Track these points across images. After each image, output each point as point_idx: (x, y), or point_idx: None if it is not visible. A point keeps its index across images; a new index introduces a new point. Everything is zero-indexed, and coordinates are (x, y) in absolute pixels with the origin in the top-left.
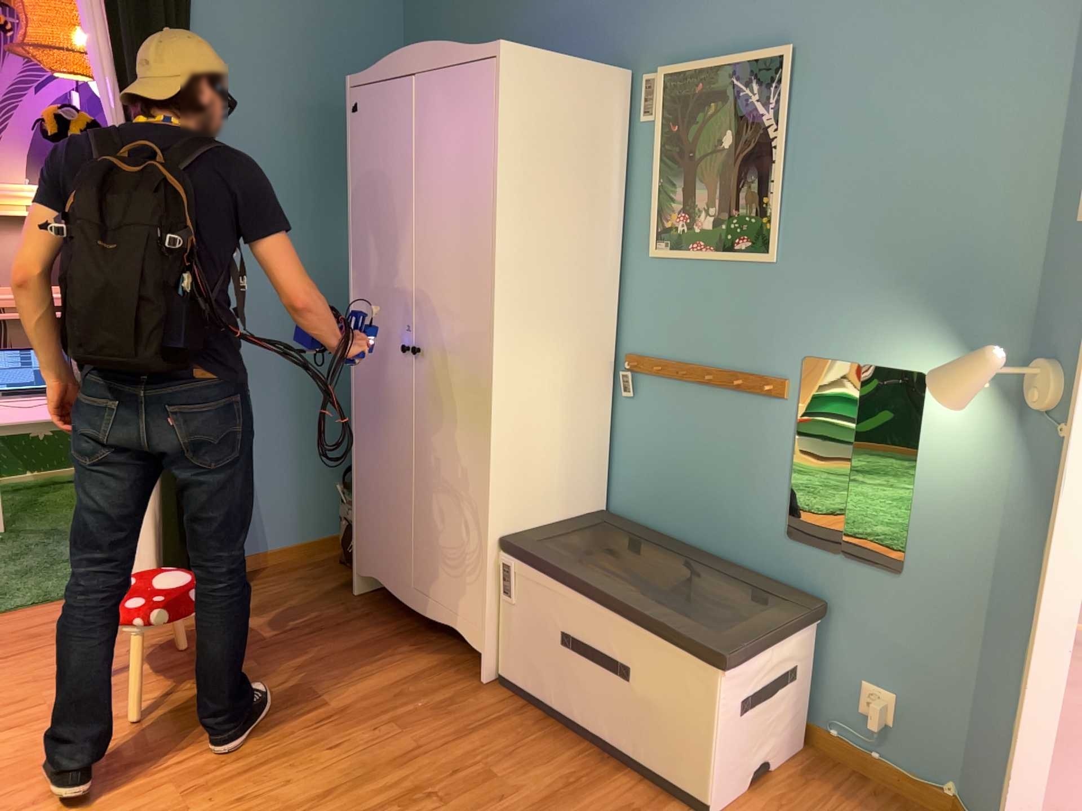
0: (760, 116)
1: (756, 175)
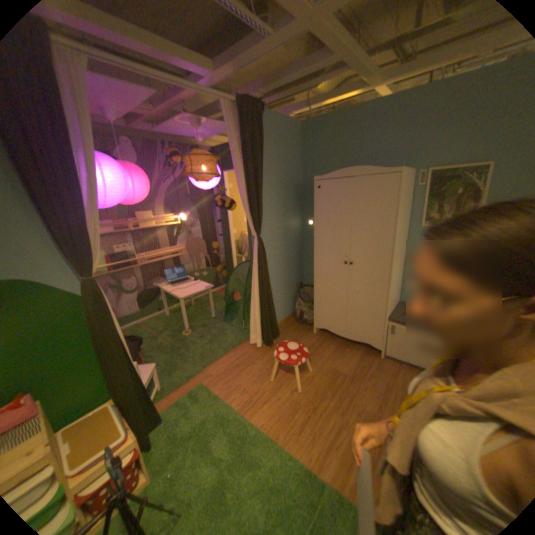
0: (476, 182)
1: (473, 201)
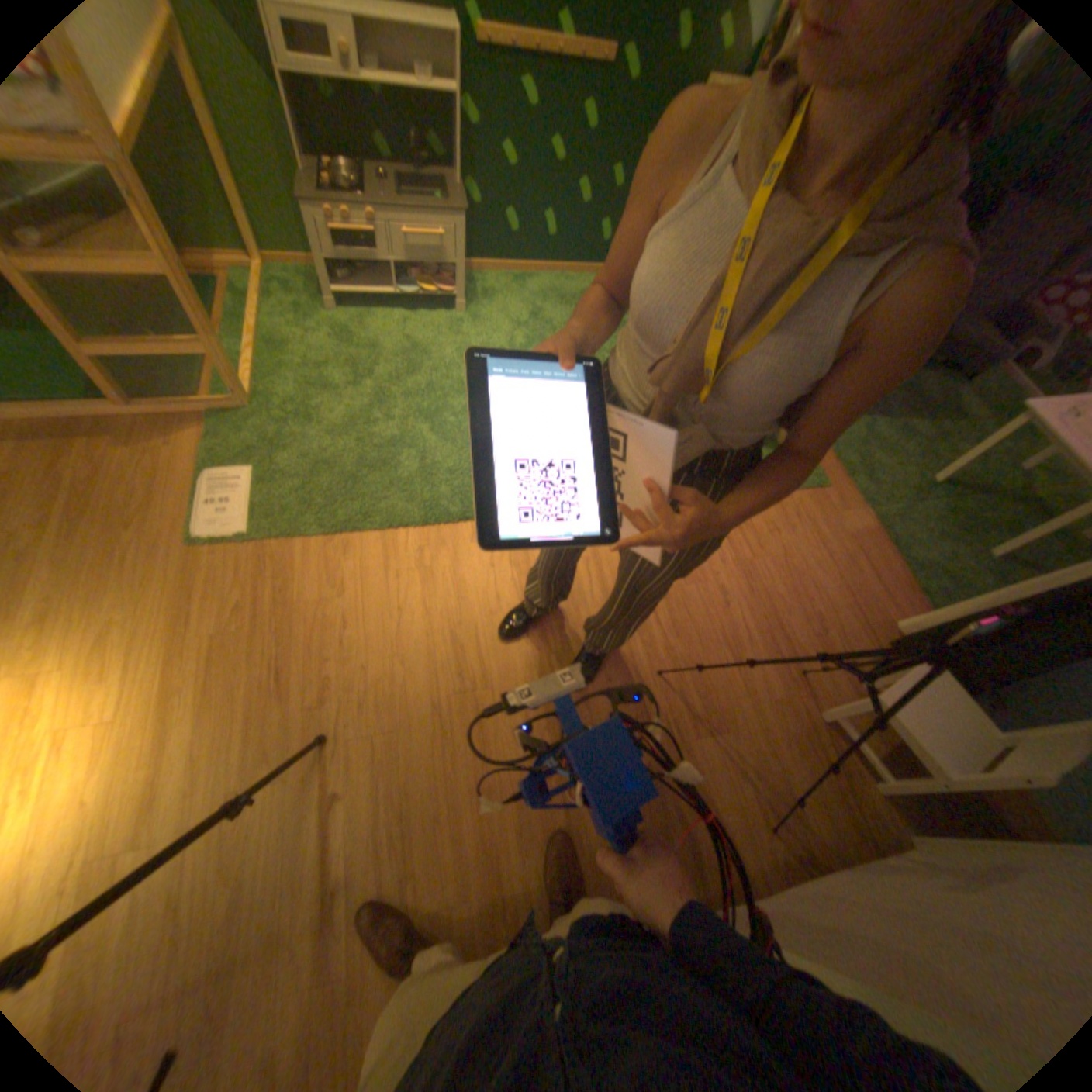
0: None
1: None
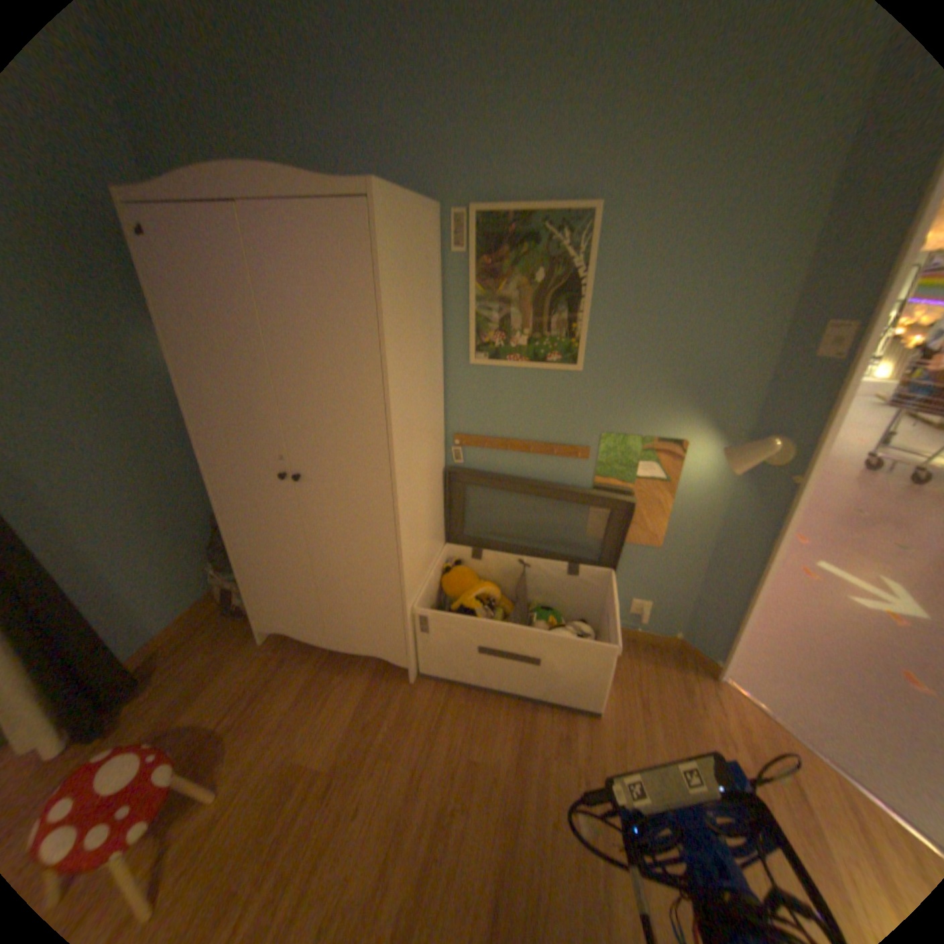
0: (572, 256)
1: (567, 304)
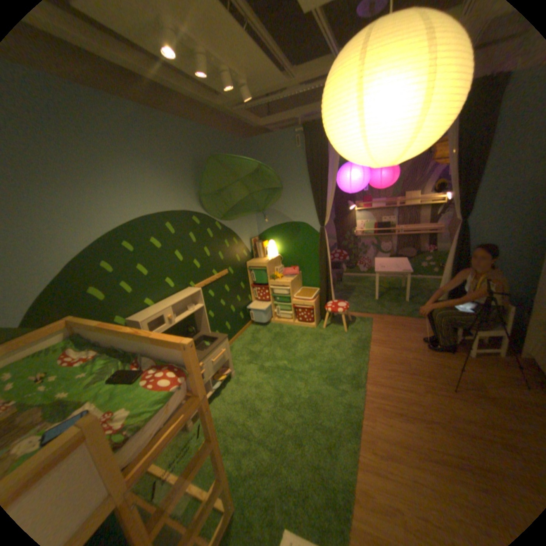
0: None
1: None
